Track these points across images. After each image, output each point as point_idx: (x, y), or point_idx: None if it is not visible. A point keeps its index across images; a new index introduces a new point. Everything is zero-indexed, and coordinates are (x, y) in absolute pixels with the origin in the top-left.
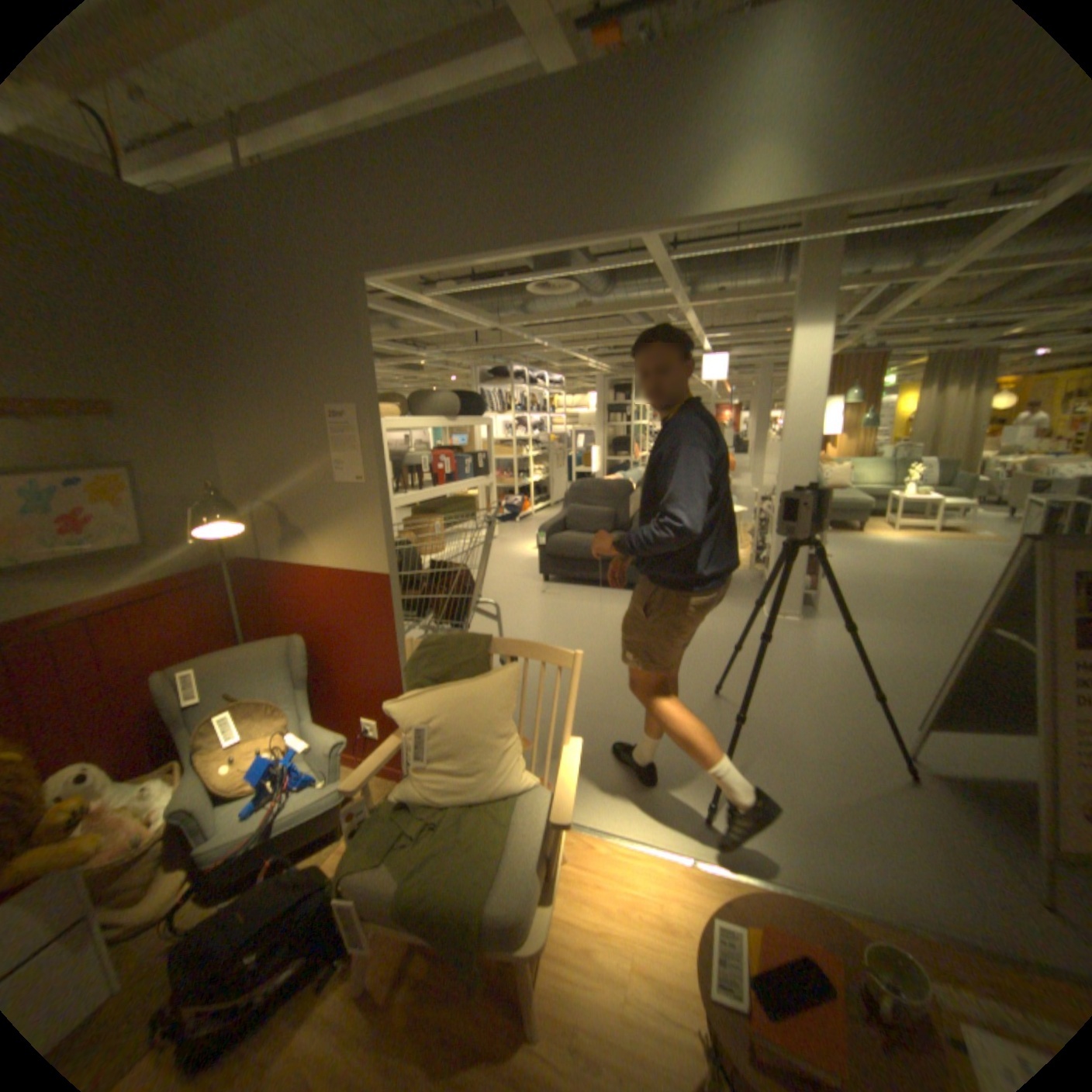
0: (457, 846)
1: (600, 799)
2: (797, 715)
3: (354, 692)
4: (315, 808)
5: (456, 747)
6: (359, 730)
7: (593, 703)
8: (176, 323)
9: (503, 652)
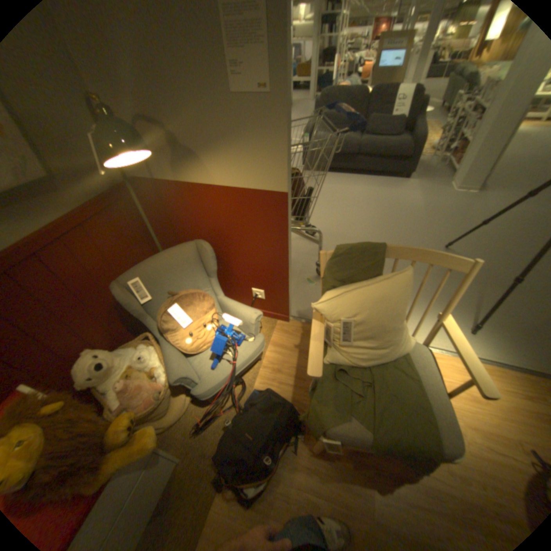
0: (393, 398)
1: None
2: (498, 259)
3: (247, 273)
4: (254, 354)
5: (376, 332)
6: (251, 293)
7: None
8: None
9: (396, 257)
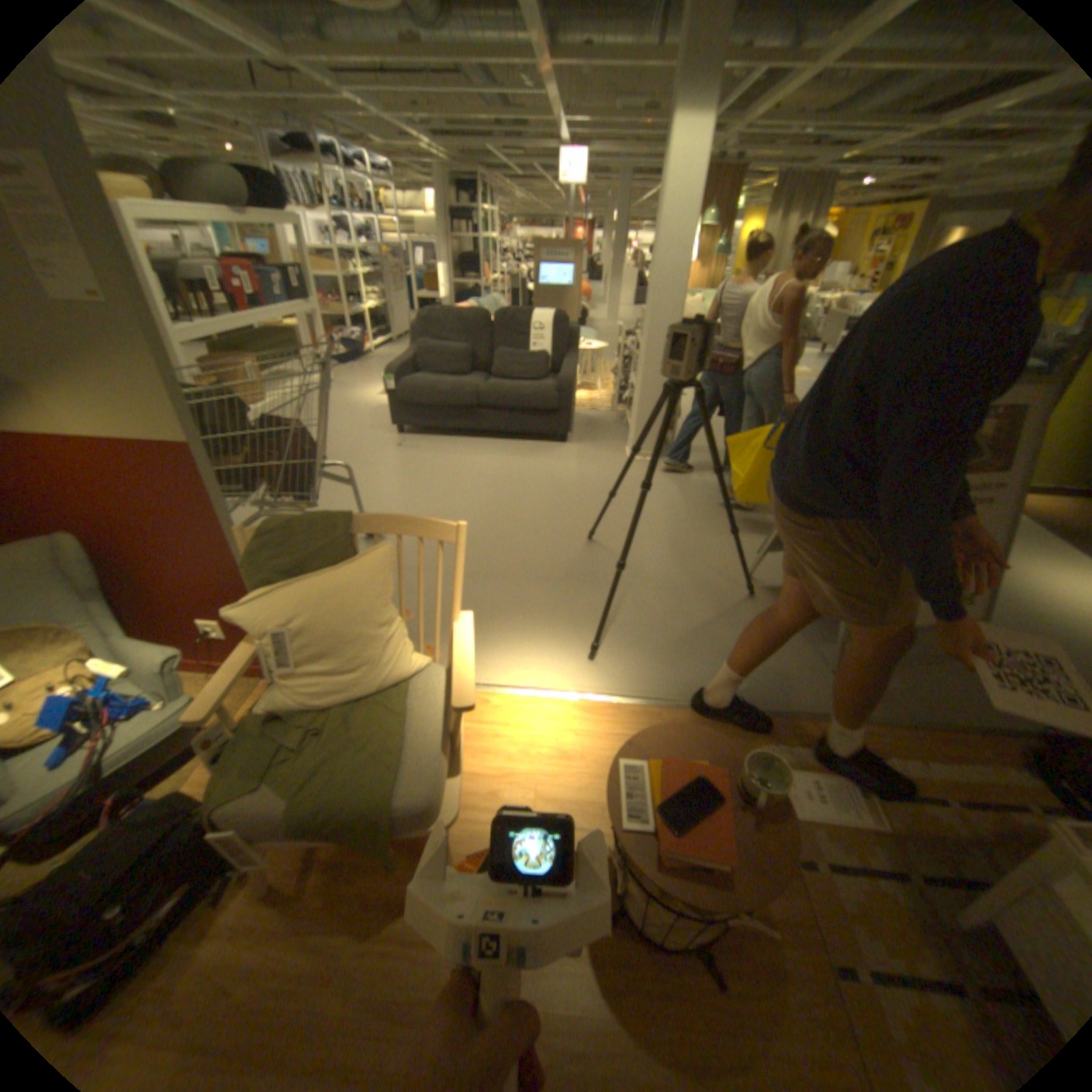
0: (350, 746)
1: (490, 655)
2: (660, 551)
3: (178, 592)
4: (159, 732)
5: (330, 644)
6: (198, 632)
7: (472, 562)
8: None
9: (371, 531)
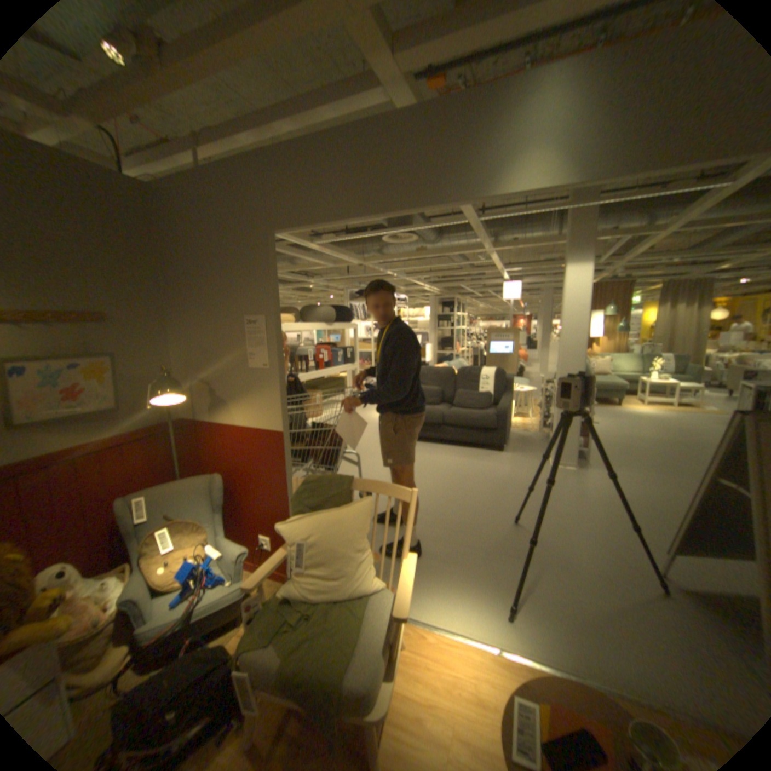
0: (324, 633)
1: (430, 600)
2: (576, 541)
3: (255, 515)
4: (223, 601)
5: (326, 557)
6: (257, 543)
7: (426, 528)
8: (150, 262)
9: (361, 489)
